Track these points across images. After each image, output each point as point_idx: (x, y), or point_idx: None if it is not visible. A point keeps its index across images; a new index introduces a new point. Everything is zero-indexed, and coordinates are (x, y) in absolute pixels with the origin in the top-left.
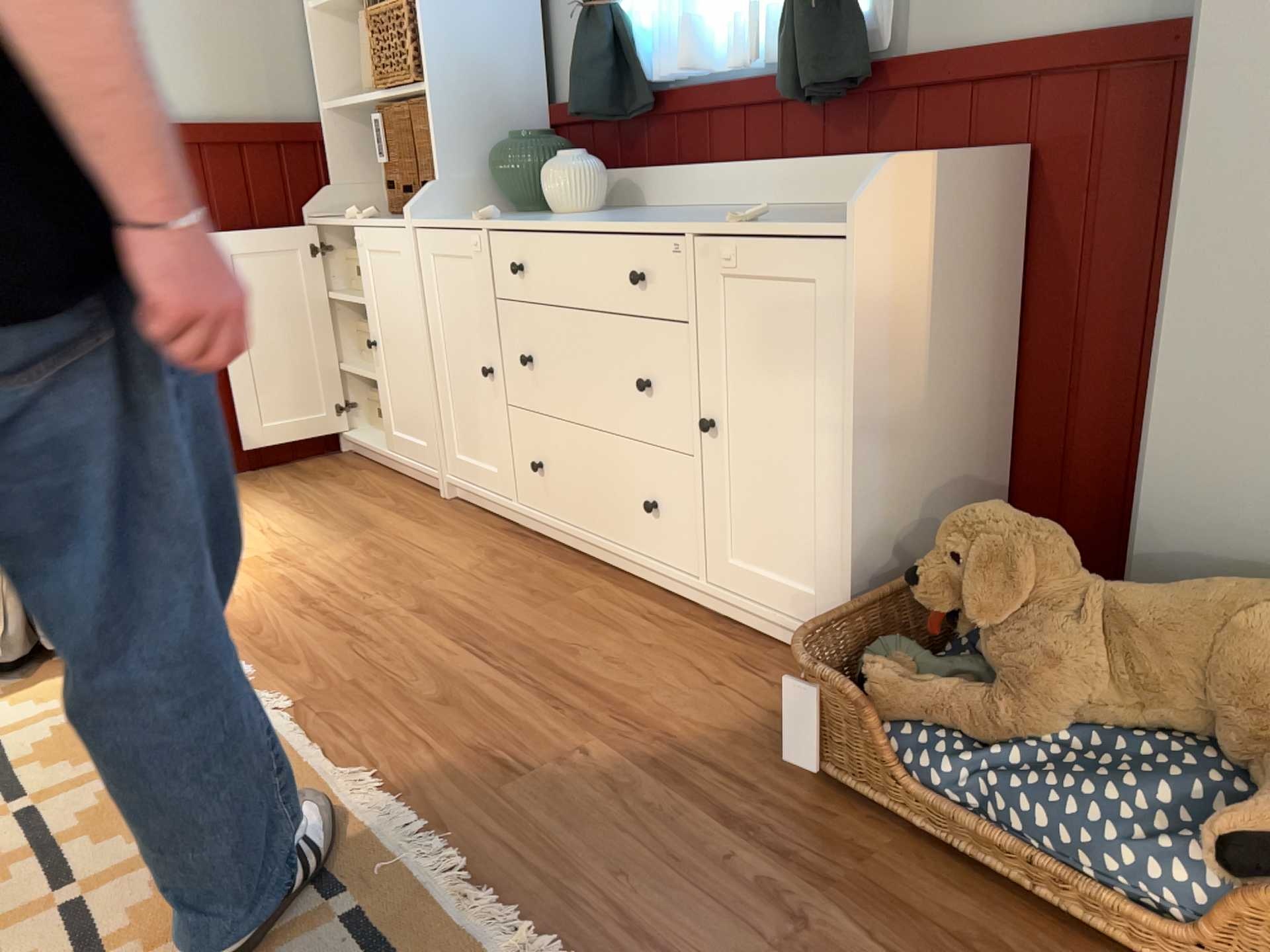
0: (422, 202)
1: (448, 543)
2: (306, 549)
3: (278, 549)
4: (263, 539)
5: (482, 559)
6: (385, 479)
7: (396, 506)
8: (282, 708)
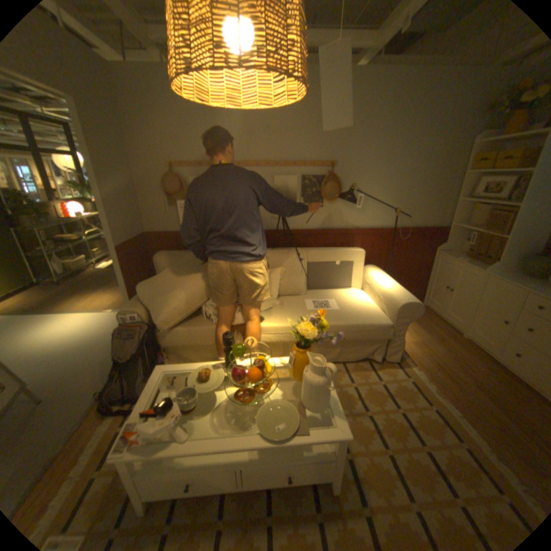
0: (494, 267)
1: (474, 359)
2: (430, 344)
3: (422, 341)
4: (416, 335)
5: (489, 371)
6: (441, 322)
7: (450, 335)
8: (452, 409)
